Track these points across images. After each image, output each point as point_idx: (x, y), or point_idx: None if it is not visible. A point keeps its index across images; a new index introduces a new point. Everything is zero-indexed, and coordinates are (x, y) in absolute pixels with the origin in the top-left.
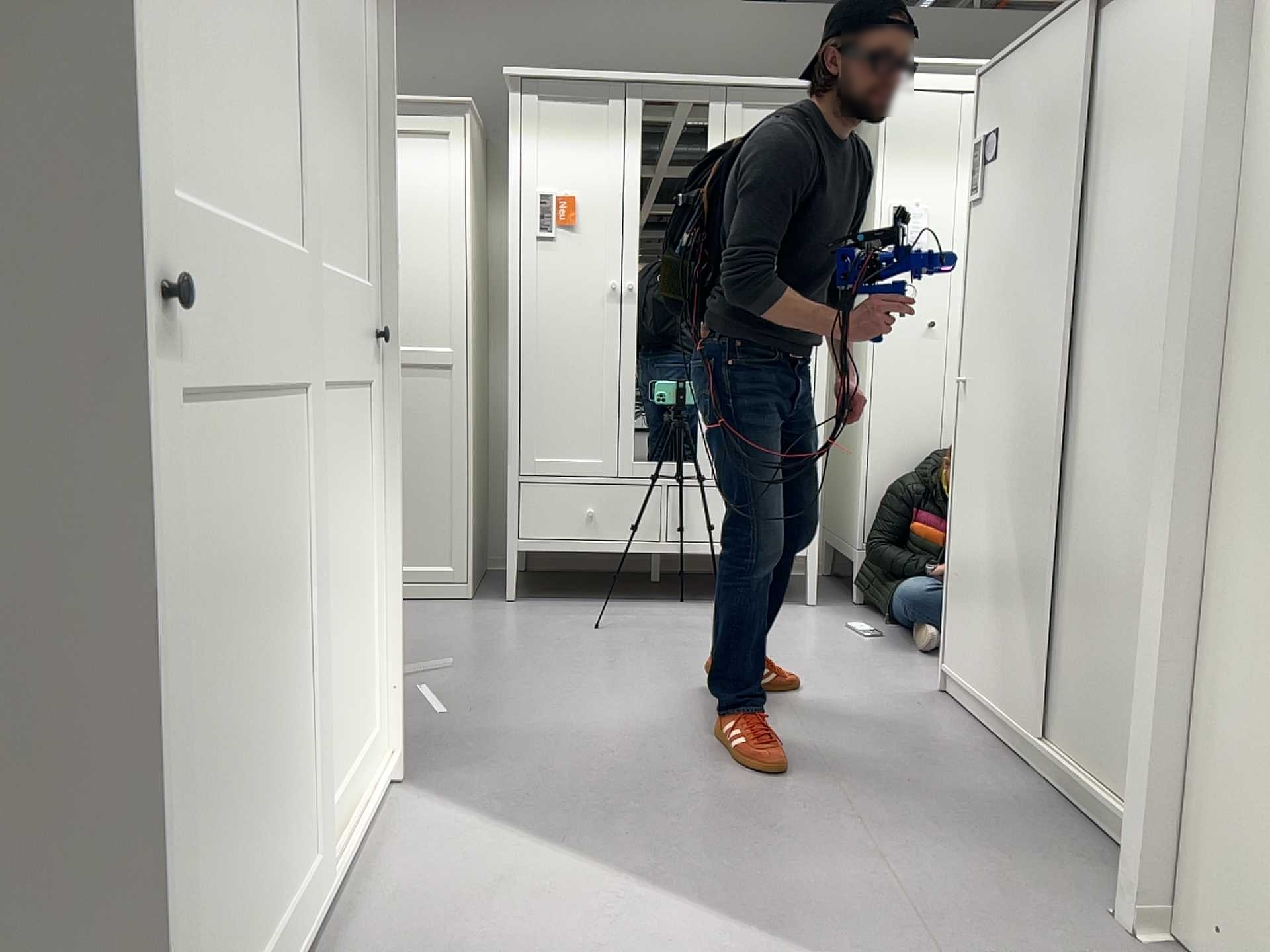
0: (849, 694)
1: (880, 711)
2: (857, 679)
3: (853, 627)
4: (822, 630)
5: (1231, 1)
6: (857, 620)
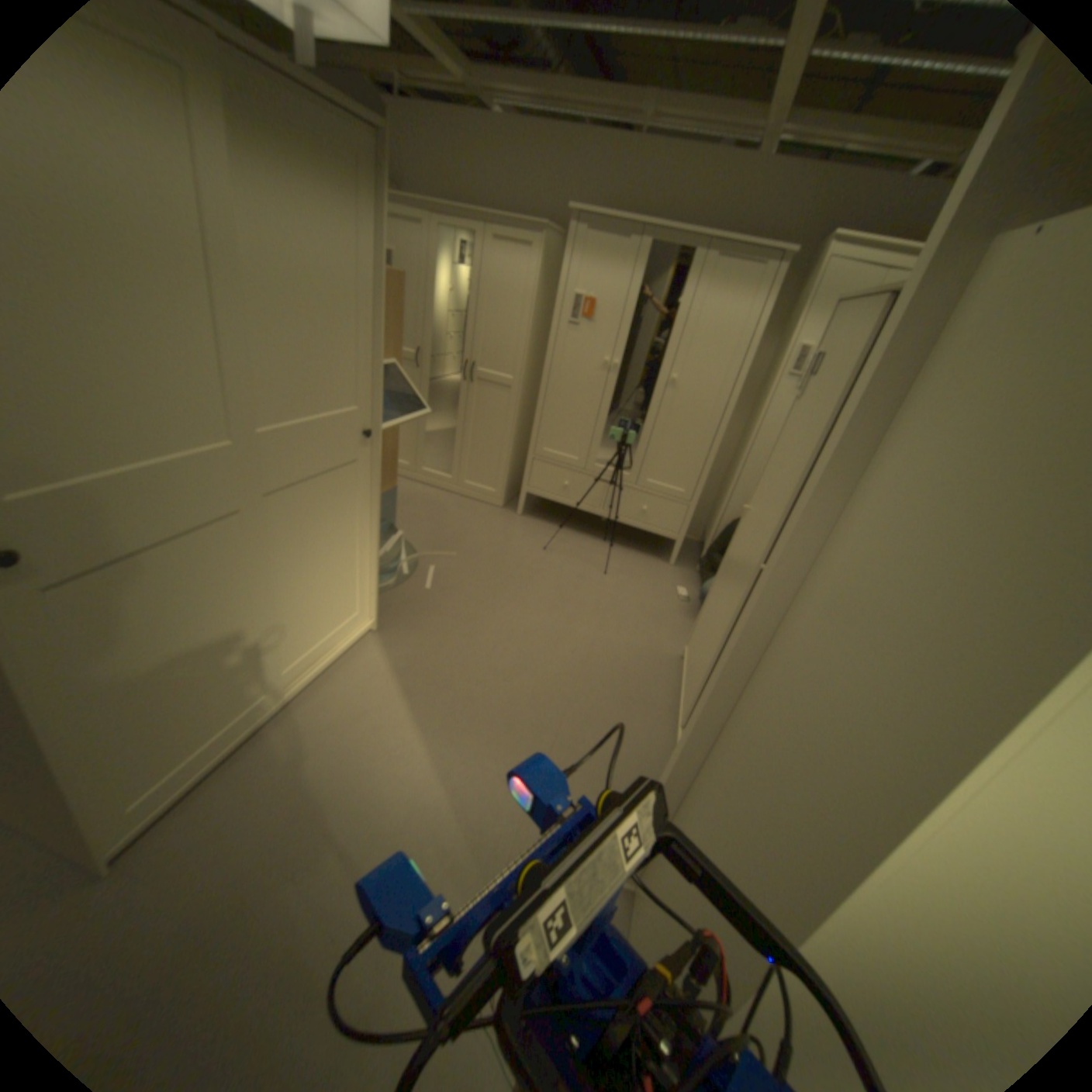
0: (633, 639)
1: (638, 657)
2: (647, 629)
3: (680, 588)
4: (660, 585)
5: (870, 413)
6: (686, 583)
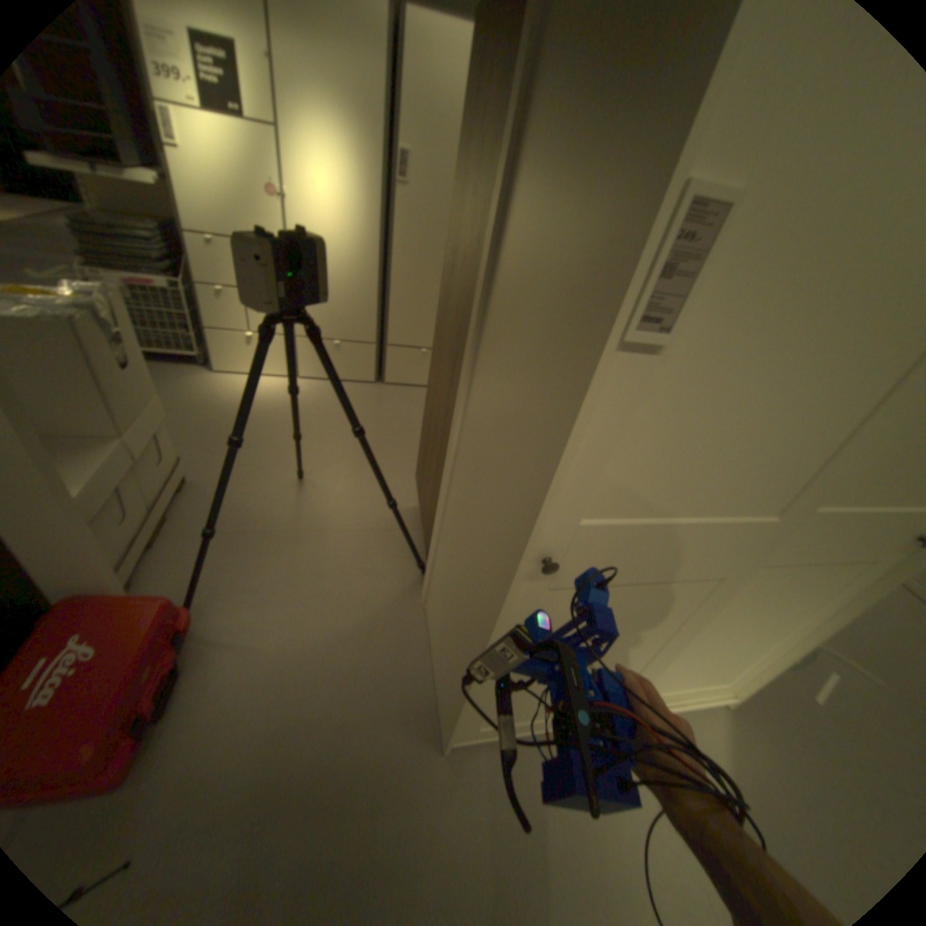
0: None
1: None
2: None
3: None
4: None
5: None
6: None
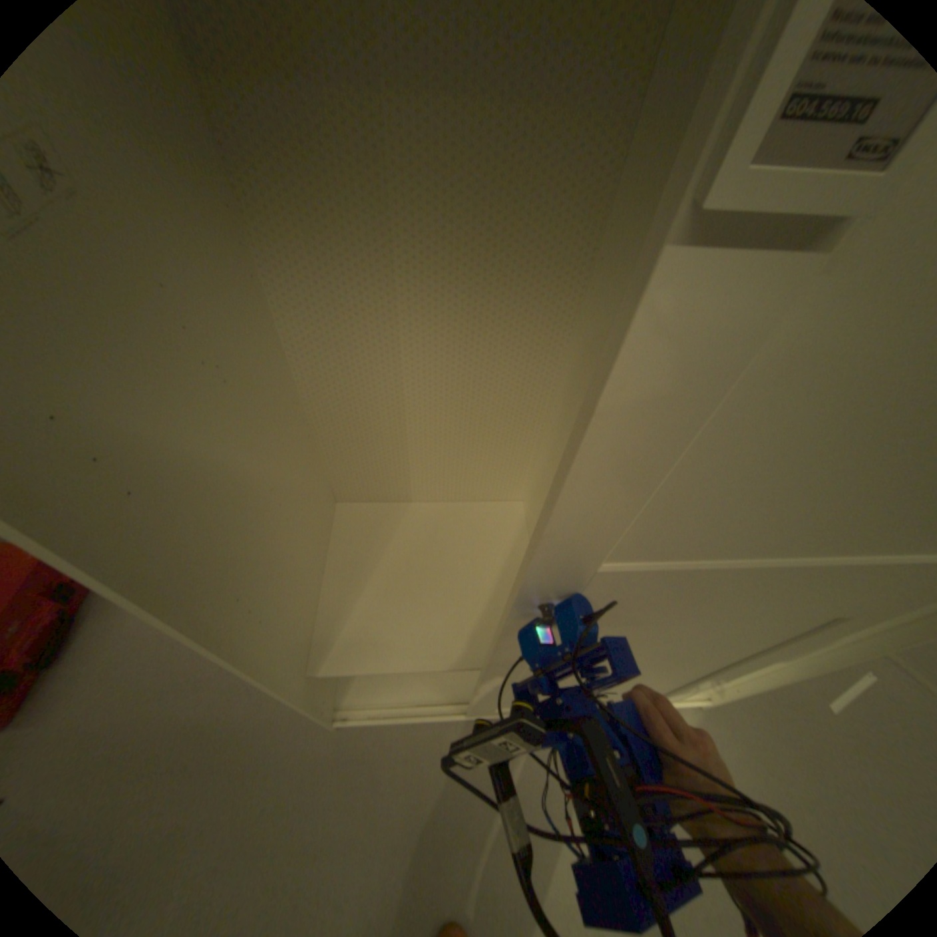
0: None
1: None
2: None
3: None
4: None
5: None
6: None
